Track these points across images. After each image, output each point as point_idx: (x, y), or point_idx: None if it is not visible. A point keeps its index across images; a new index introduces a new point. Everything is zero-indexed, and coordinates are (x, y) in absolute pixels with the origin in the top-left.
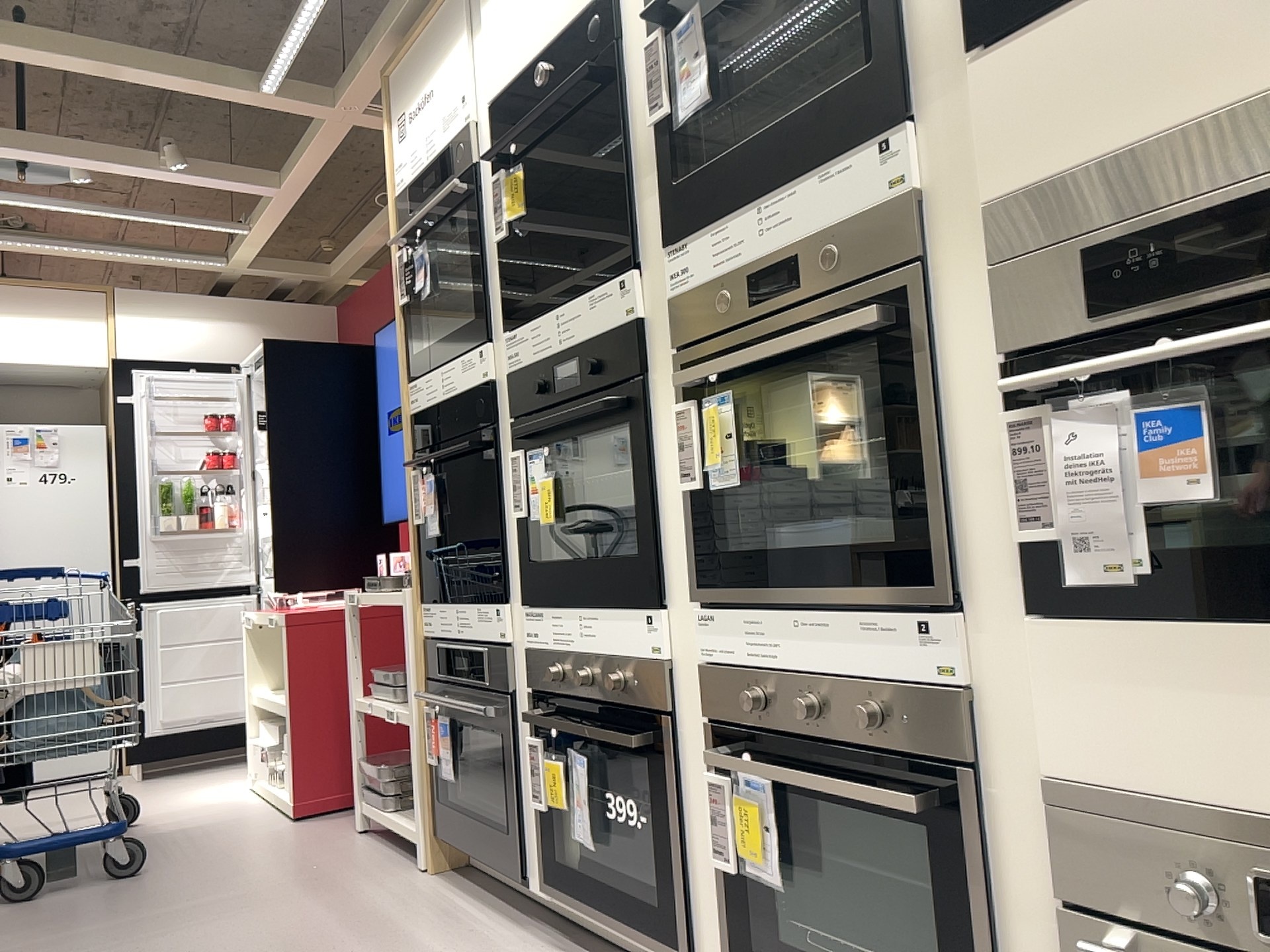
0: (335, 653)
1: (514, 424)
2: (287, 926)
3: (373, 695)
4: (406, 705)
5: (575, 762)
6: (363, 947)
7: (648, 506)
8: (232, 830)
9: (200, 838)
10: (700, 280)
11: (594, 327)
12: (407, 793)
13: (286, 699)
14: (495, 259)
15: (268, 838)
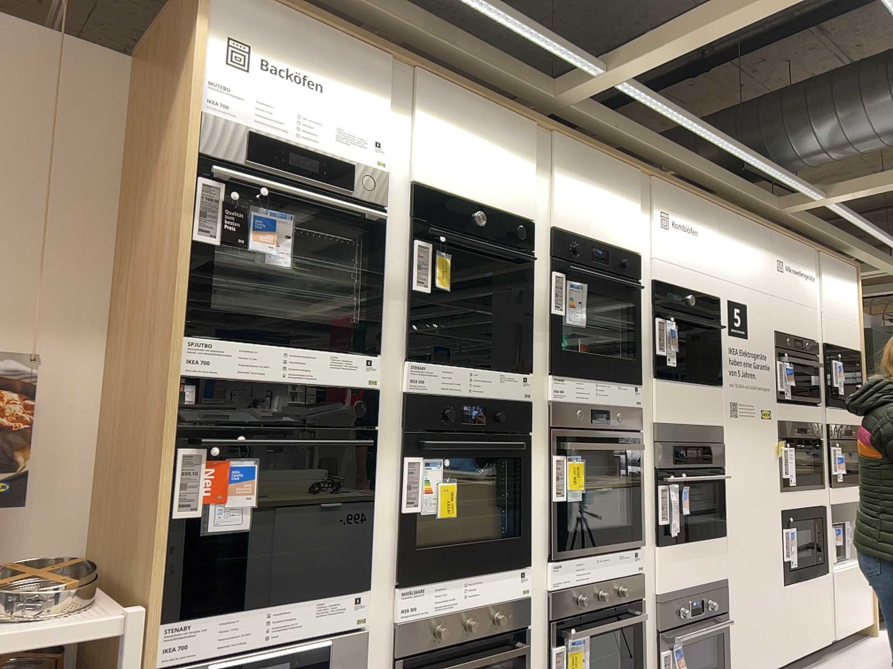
0: None
1: (410, 432)
2: None
3: None
4: None
5: None
6: None
7: (526, 502)
8: None
9: None
10: (565, 398)
11: (501, 393)
12: None
13: None
14: (396, 295)
15: None
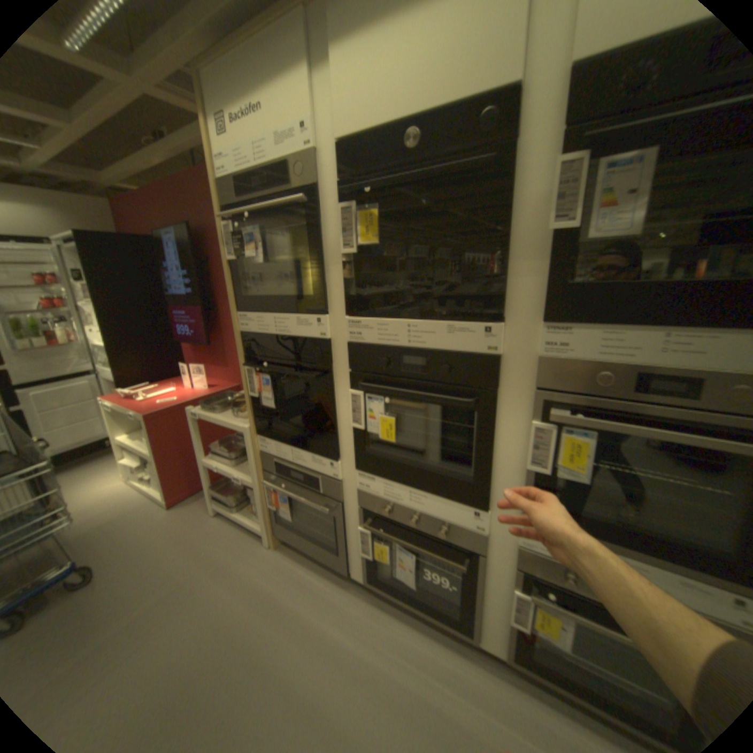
0: (174, 428)
1: (354, 374)
2: (217, 618)
3: (210, 457)
4: (241, 471)
5: (400, 550)
6: (273, 629)
7: (488, 463)
8: (131, 525)
9: (114, 536)
10: (581, 357)
11: (451, 347)
12: (241, 503)
13: (145, 451)
14: (335, 261)
15: (159, 530)
